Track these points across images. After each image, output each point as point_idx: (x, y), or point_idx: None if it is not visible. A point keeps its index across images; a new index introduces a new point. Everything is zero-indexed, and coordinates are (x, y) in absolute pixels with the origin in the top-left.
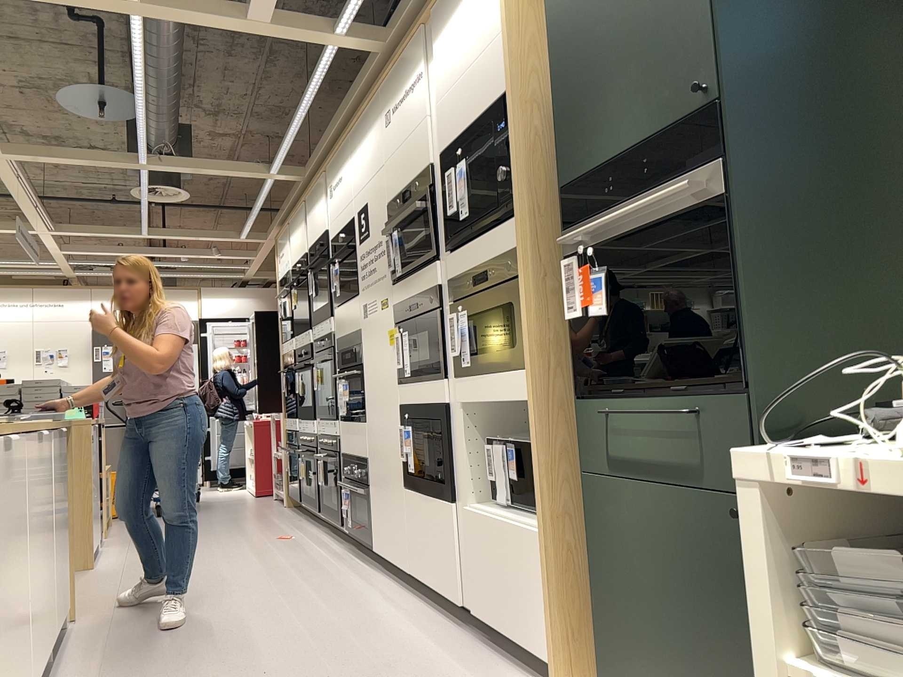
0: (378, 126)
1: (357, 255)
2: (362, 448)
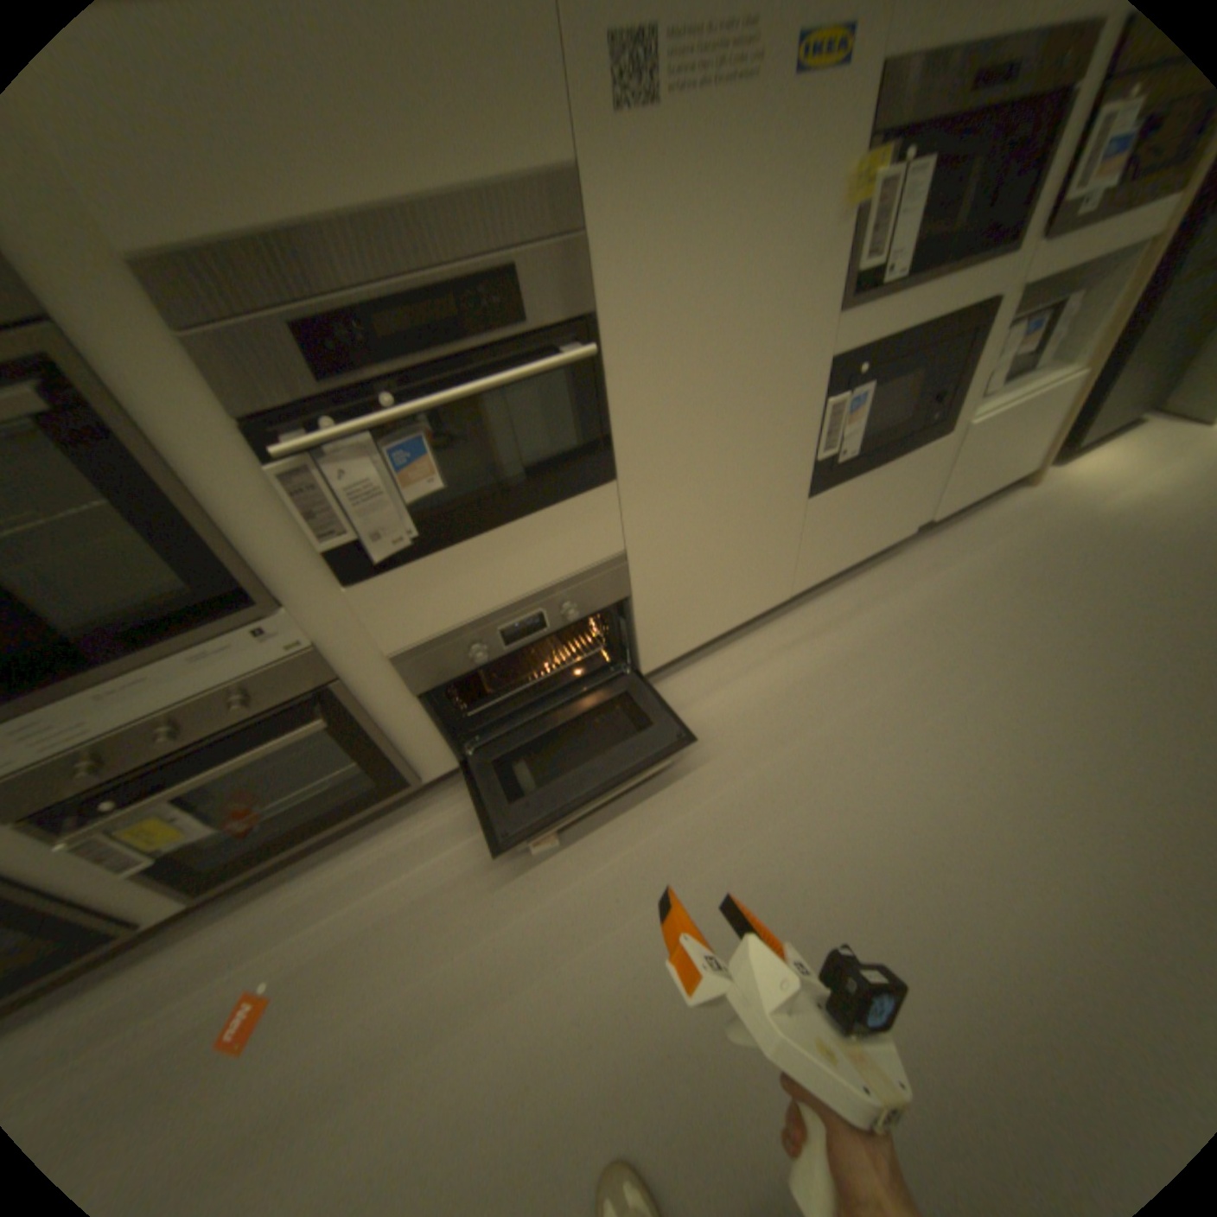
0: None
1: None
2: (589, 547)
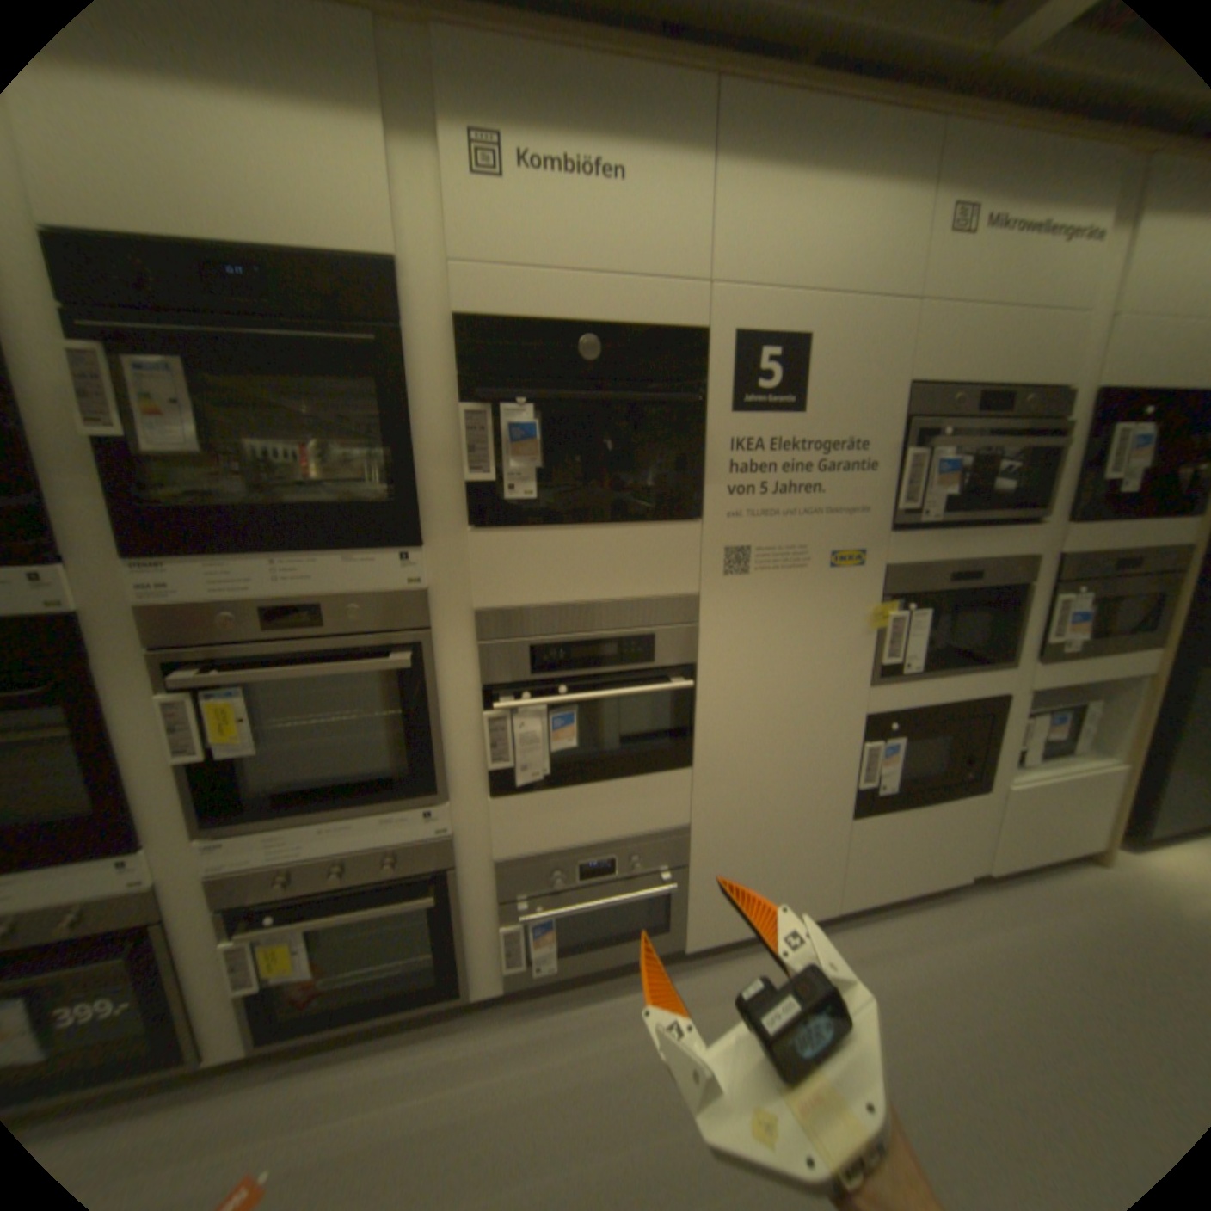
0: (917, 201)
1: (710, 432)
2: (663, 814)
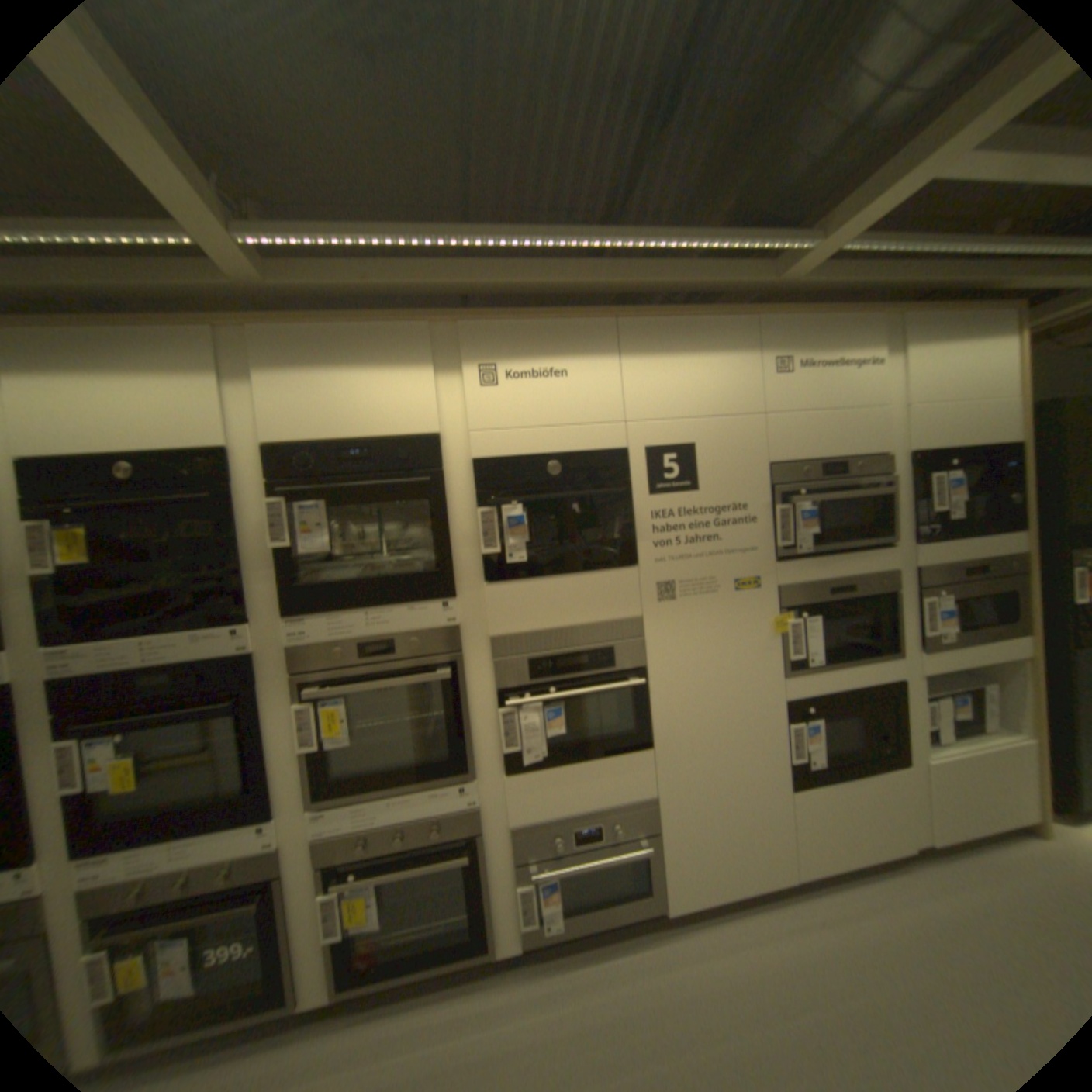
0: (750, 360)
1: (637, 509)
2: (636, 789)
